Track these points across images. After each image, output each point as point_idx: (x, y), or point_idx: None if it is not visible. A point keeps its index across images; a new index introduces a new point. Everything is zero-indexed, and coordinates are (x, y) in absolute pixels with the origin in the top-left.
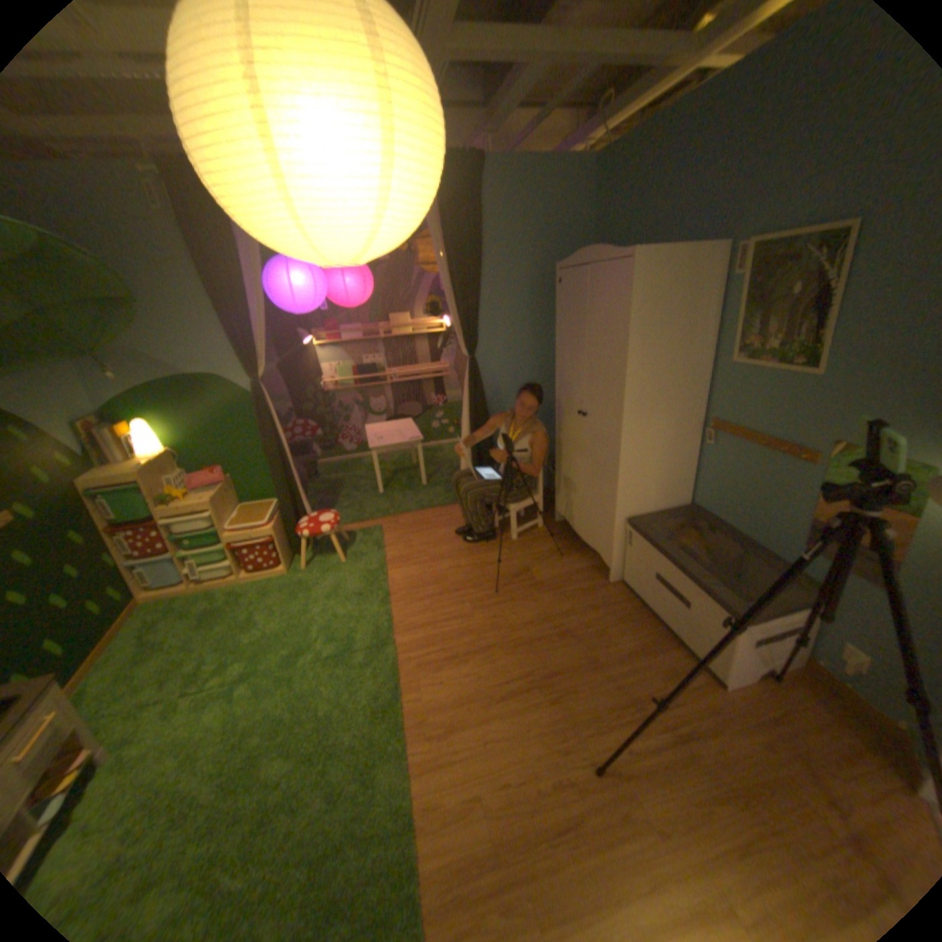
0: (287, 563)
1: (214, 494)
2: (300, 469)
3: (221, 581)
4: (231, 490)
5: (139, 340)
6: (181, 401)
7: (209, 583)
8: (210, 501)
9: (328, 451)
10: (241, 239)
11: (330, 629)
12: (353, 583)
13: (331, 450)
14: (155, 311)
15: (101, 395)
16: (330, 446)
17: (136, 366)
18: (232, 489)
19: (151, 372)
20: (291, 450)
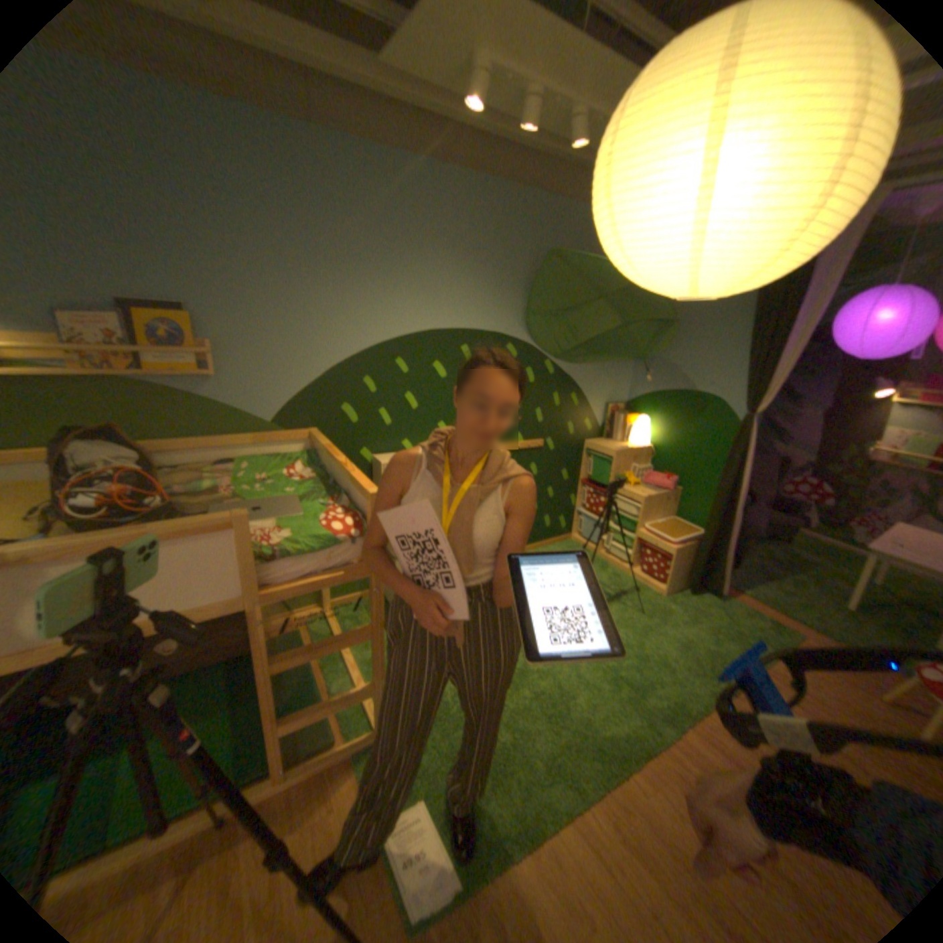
0: (673, 591)
1: (655, 497)
2: (772, 527)
3: (619, 565)
4: (674, 503)
5: (681, 357)
6: (682, 414)
7: (612, 560)
8: (646, 500)
9: (830, 530)
10: (823, 271)
11: (648, 667)
12: (709, 657)
13: (835, 531)
14: (704, 336)
15: (636, 392)
16: (837, 527)
17: (668, 377)
18: (677, 502)
19: (675, 385)
20: (780, 506)
